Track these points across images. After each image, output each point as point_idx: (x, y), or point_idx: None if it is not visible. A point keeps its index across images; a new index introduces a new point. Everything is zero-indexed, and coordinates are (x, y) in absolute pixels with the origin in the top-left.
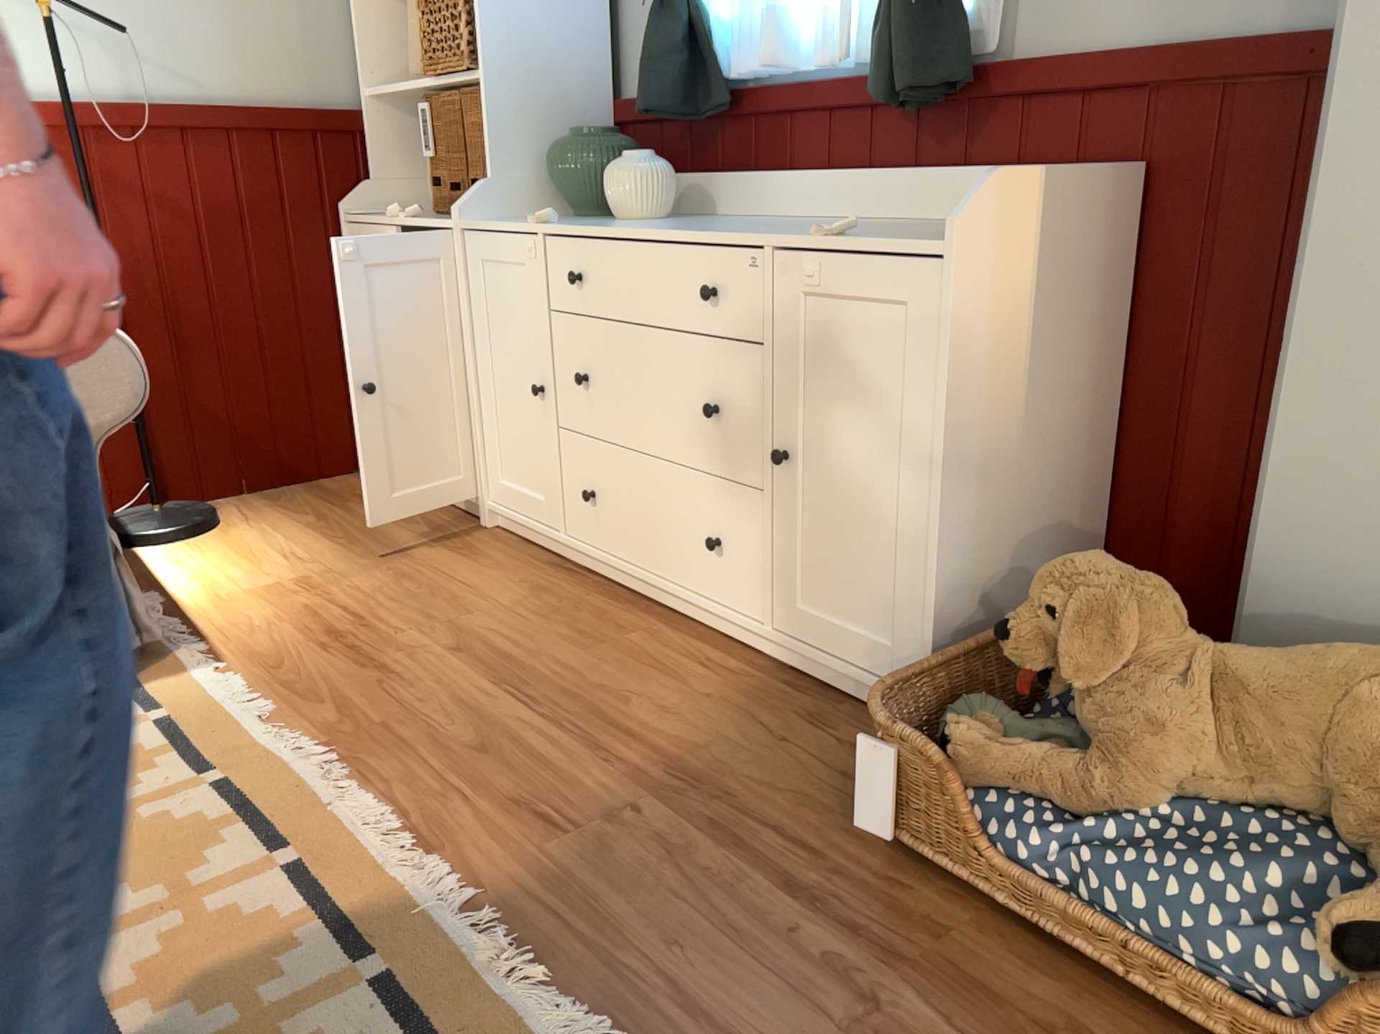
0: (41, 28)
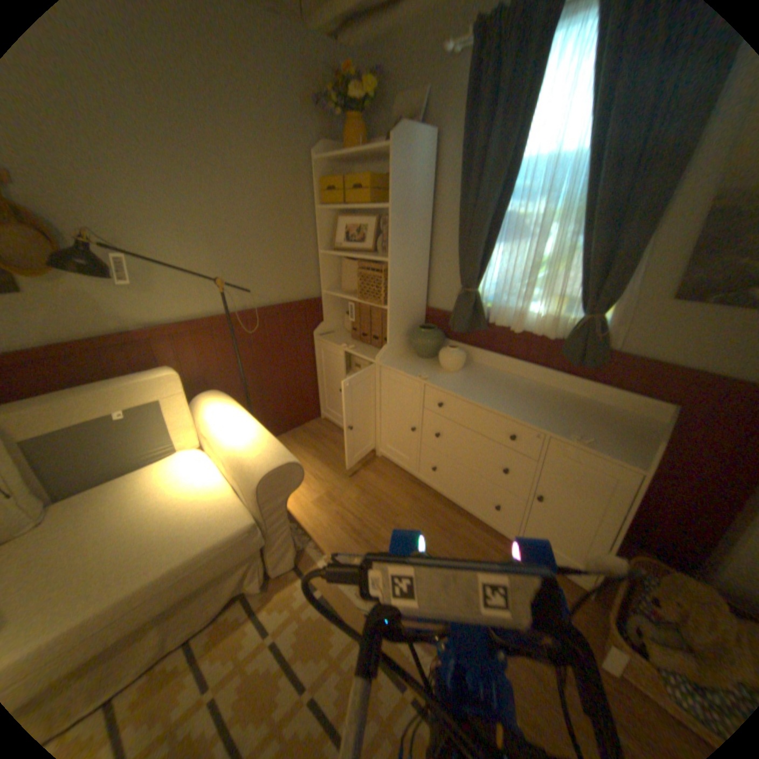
0: (211, 286)
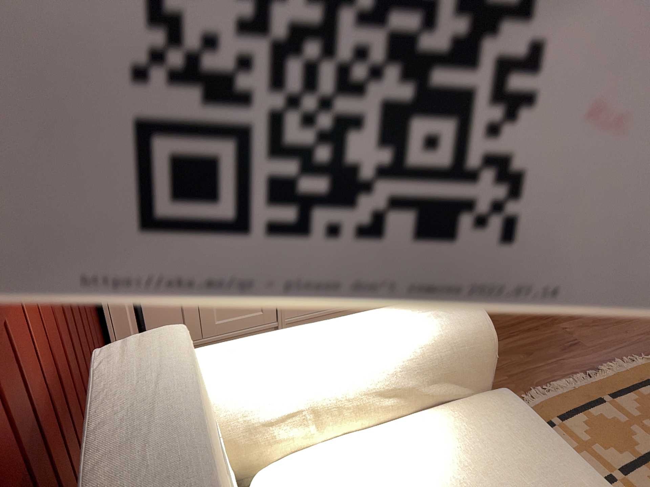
0: None
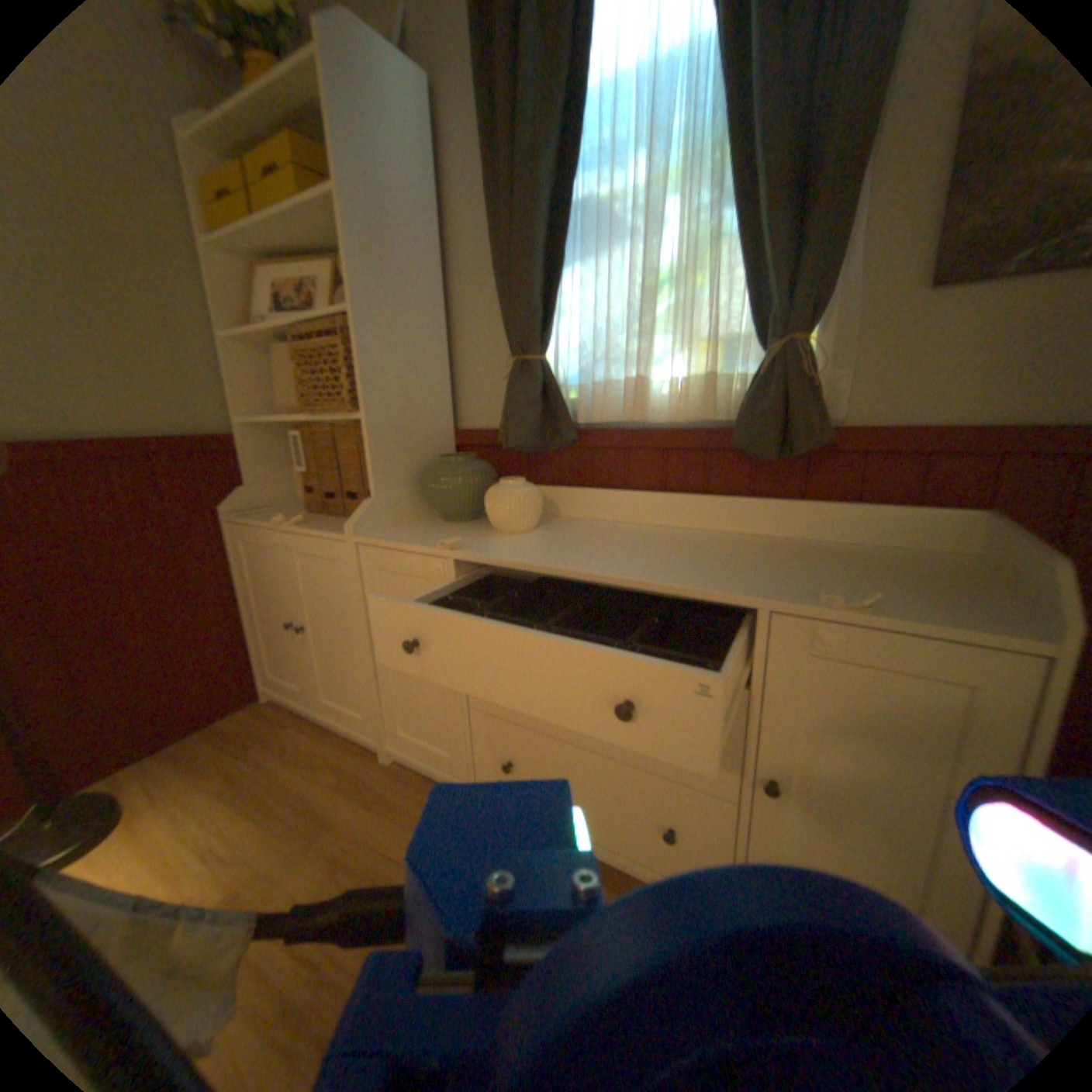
0: None
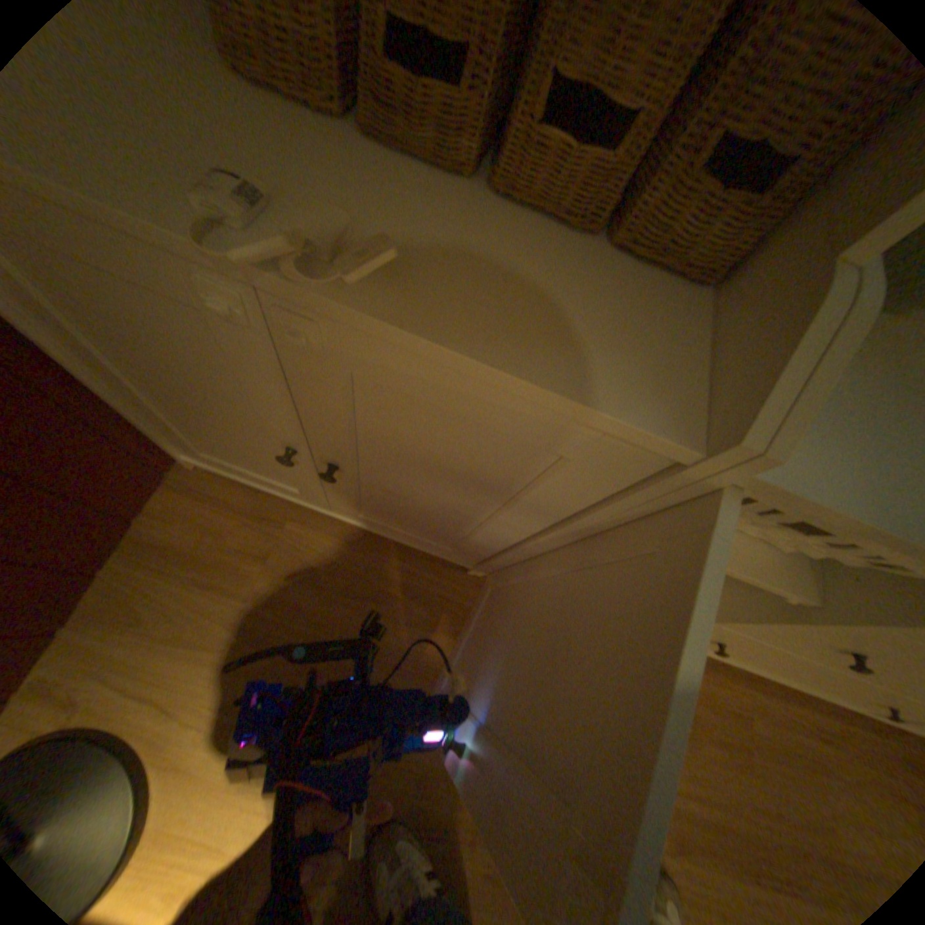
0: None
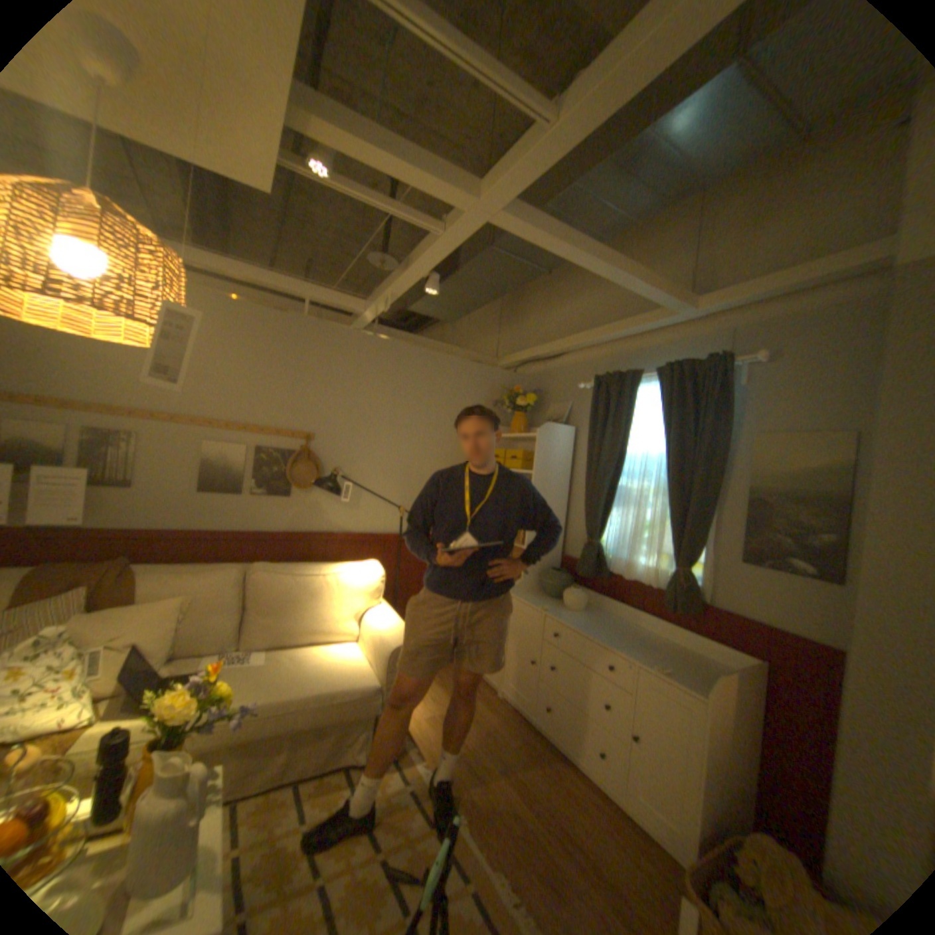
0: (394, 512)
